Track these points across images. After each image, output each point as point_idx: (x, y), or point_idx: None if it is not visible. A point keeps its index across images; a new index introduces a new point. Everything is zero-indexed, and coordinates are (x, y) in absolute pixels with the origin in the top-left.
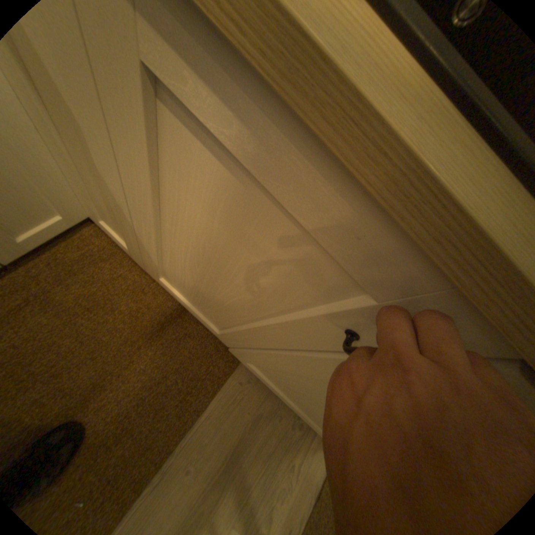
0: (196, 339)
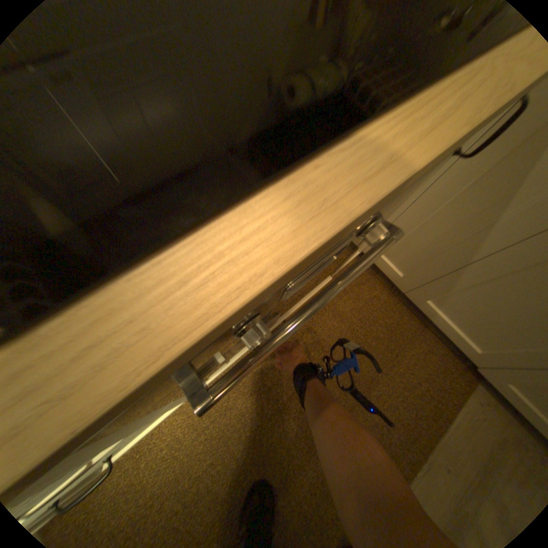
0: (441, 357)
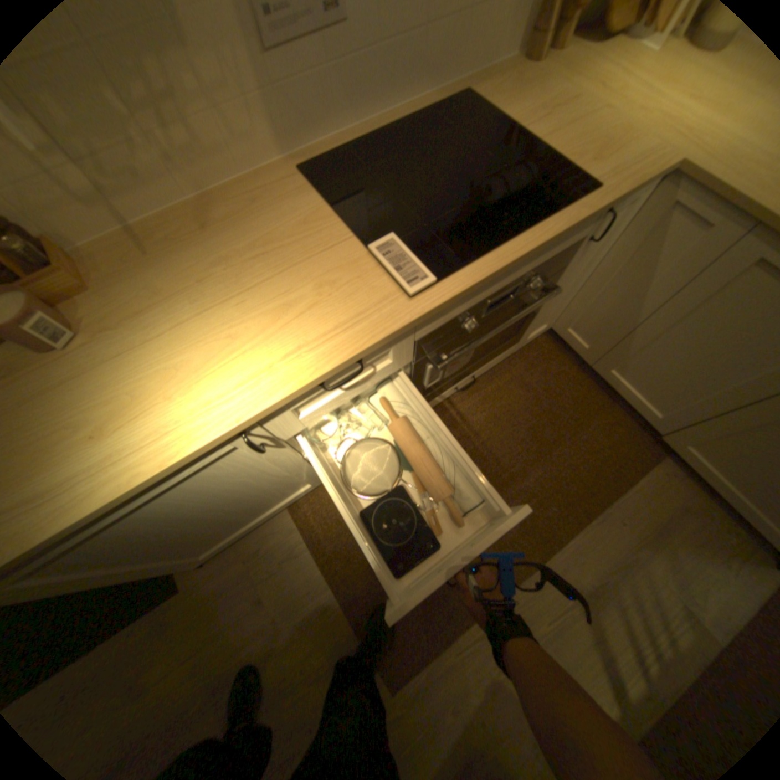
0: (627, 430)
